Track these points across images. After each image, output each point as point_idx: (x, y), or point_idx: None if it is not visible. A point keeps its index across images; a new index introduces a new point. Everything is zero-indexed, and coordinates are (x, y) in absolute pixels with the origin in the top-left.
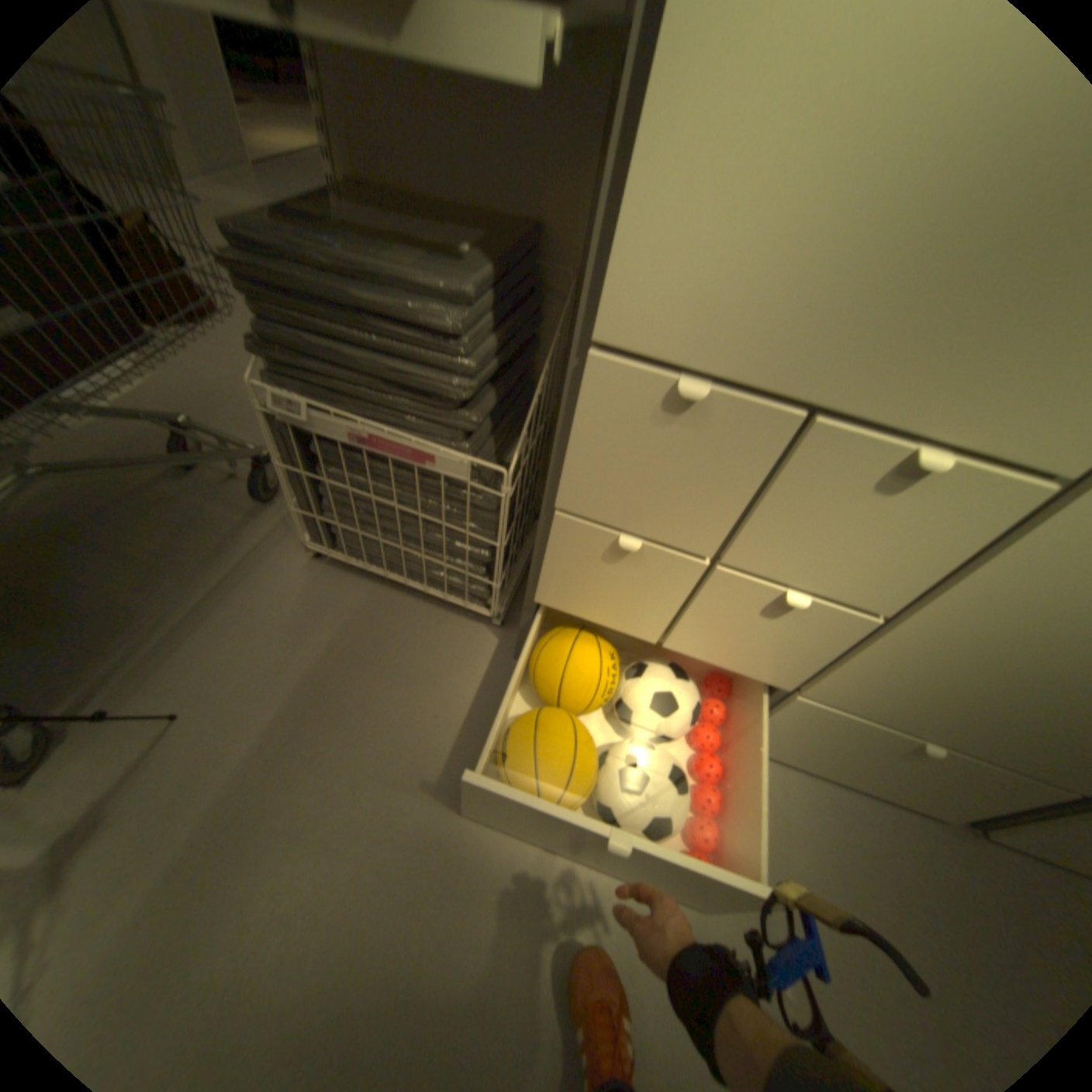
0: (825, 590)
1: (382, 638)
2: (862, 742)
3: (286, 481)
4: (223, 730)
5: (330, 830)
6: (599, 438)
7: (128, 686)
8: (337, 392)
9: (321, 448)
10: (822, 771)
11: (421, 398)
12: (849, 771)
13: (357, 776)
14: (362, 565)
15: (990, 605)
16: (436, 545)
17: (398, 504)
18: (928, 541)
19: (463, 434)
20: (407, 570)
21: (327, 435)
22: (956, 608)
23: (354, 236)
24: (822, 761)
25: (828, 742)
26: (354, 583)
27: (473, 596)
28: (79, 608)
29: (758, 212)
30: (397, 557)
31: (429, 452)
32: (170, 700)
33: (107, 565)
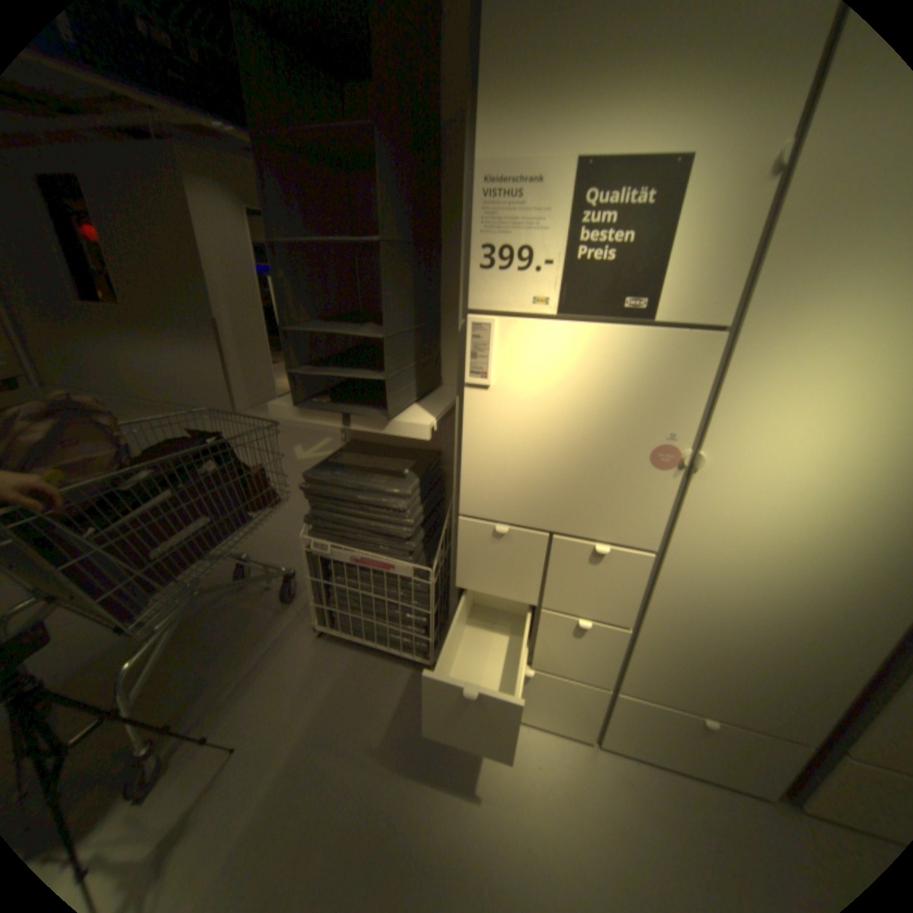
0: (595, 617)
1: (360, 689)
2: (671, 727)
3: (310, 588)
4: (262, 760)
5: (330, 828)
6: (470, 552)
7: (205, 733)
8: (346, 539)
9: (334, 567)
10: (665, 763)
11: (387, 539)
12: (680, 758)
13: (347, 788)
14: (349, 638)
15: (669, 615)
16: (395, 618)
17: (374, 595)
18: (623, 586)
19: (408, 554)
20: (376, 638)
21: (338, 560)
22: (657, 619)
23: (359, 474)
24: (660, 752)
25: (653, 732)
26: (342, 653)
27: (418, 652)
28: (176, 683)
29: (504, 475)
30: (371, 630)
31: (391, 565)
32: (230, 741)
33: (194, 654)
